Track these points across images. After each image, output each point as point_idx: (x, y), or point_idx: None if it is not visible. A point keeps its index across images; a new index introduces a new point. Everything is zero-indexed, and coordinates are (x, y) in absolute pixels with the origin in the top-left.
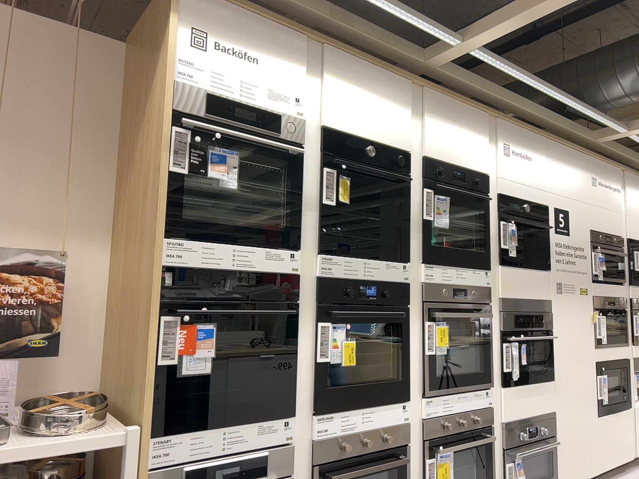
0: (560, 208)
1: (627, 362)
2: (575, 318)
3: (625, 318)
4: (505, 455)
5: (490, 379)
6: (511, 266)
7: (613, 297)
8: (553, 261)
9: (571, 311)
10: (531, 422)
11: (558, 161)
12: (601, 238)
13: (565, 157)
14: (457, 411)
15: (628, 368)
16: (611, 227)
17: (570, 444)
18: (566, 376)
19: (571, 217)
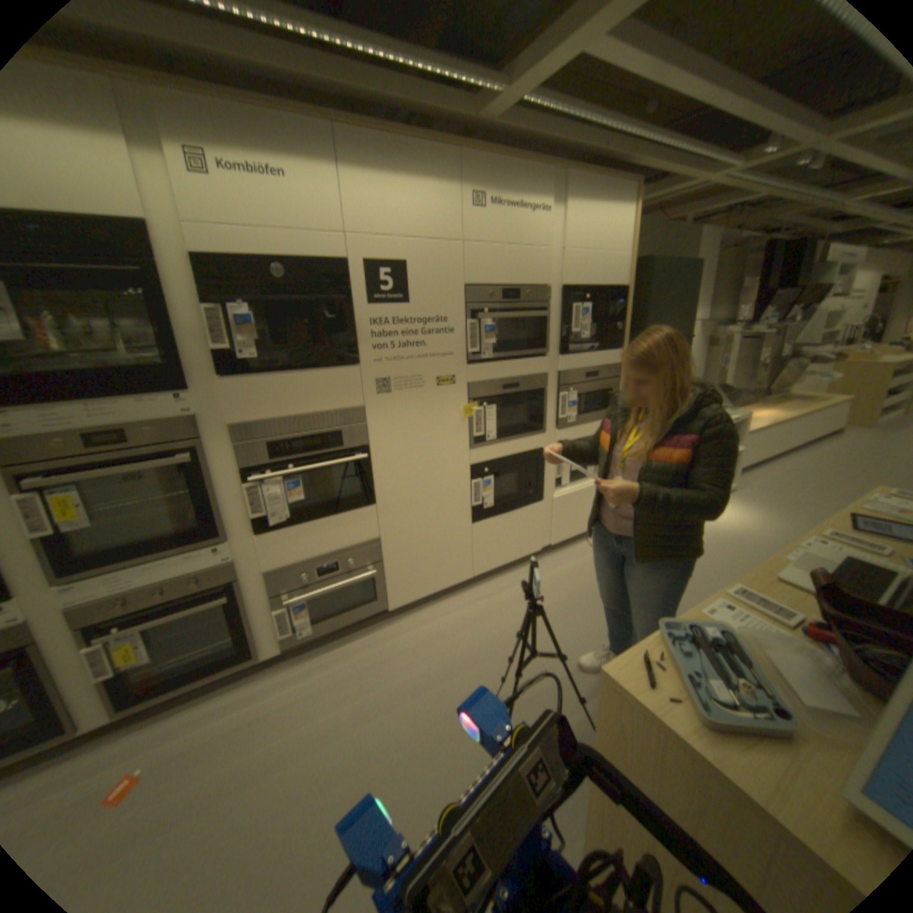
0: (385, 258)
1: (542, 453)
2: (427, 422)
3: (543, 401)
4: (270, 606)
5: (219, 535)
6: (252, 374)
7: (521, 377)
8: (368, 349)
9: (417, 414)
10: (326, 562)
11: (377, 168)
12: (495, 295)
13: (399, 158)
14: (144, 587)
15: (542, 460)
16: (525, 273)
17: (415, 564)
18: (405, 496)
19: (417, 270)
